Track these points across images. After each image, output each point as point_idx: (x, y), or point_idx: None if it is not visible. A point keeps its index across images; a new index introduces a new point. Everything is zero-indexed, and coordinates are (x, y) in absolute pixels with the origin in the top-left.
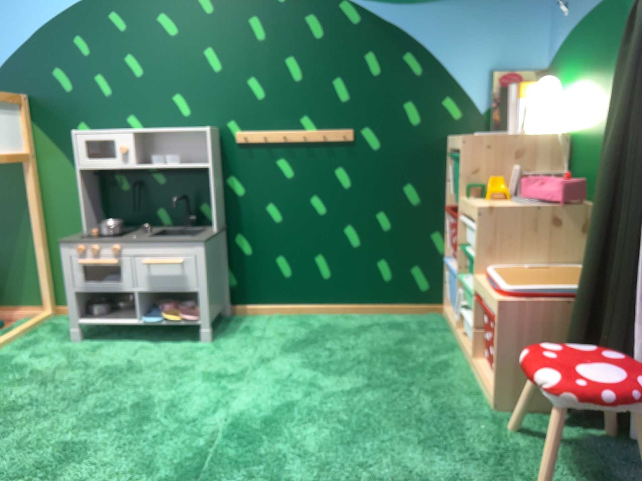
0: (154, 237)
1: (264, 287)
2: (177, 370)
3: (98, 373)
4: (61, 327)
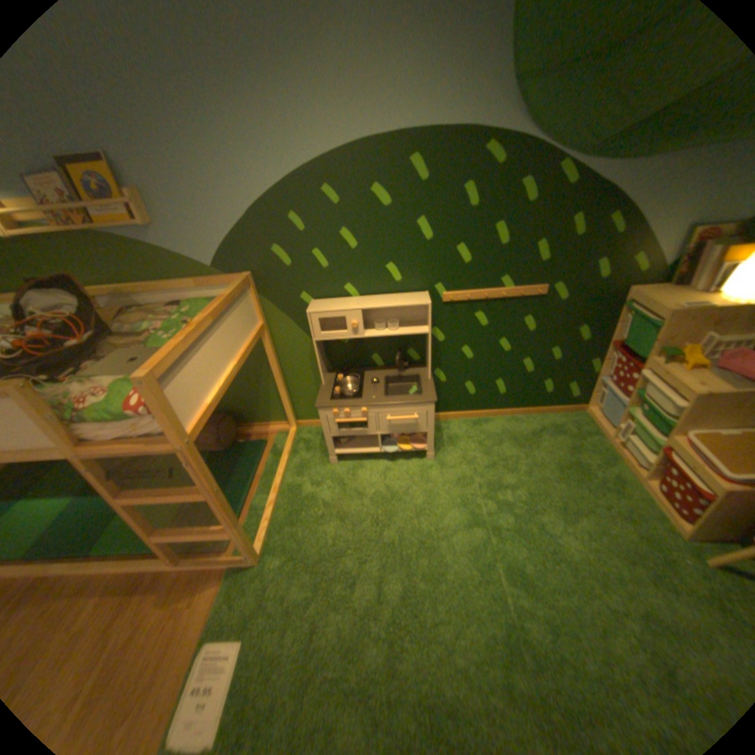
0: (386, 395)
1: (451, 402)
2: (424, 495)
3: (368, 501)
4: (307, 442)
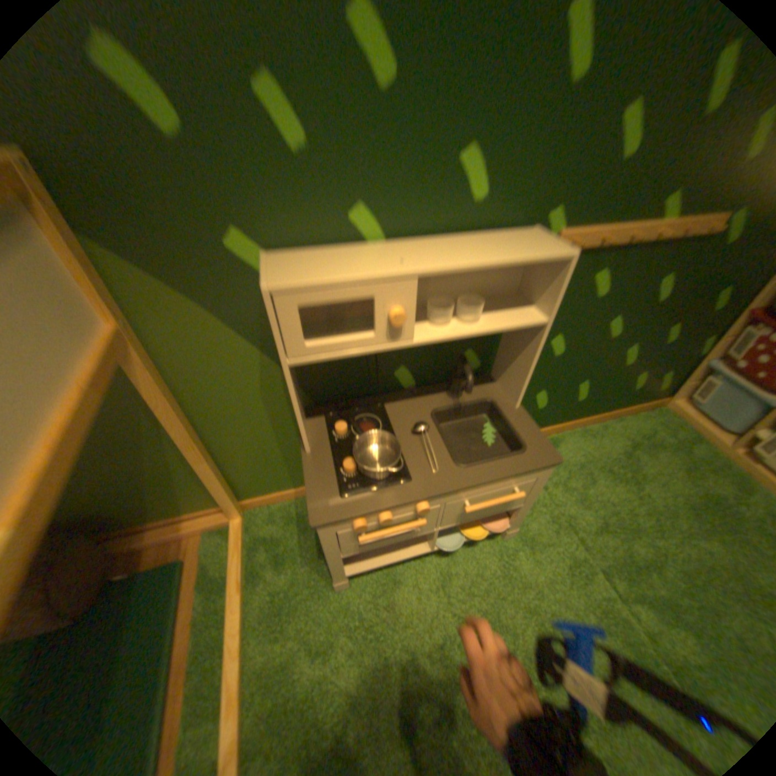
0: (460, 462)
1: None
2: (531, 621)
3: (439, 666)
4: (274, 545)
